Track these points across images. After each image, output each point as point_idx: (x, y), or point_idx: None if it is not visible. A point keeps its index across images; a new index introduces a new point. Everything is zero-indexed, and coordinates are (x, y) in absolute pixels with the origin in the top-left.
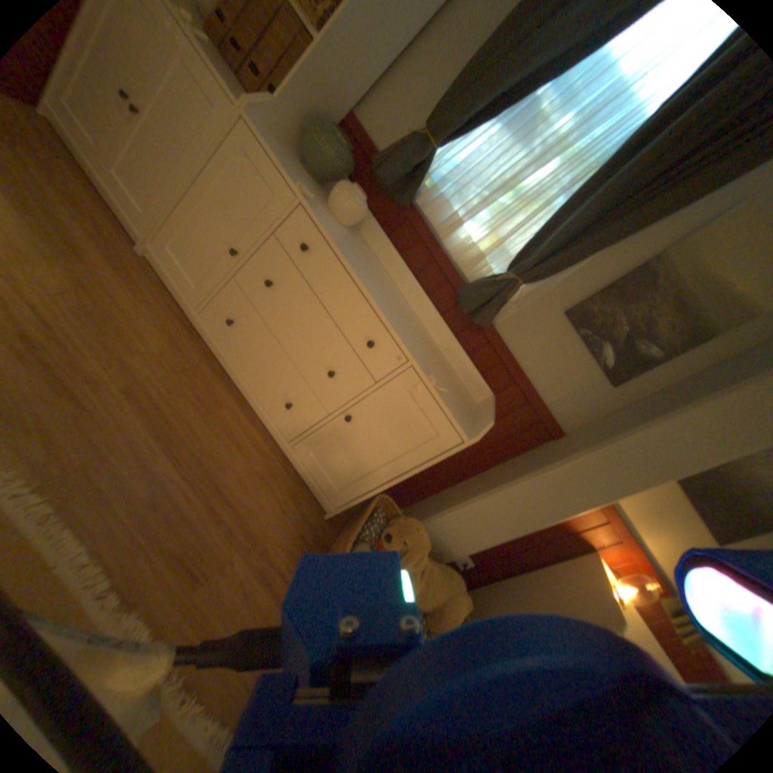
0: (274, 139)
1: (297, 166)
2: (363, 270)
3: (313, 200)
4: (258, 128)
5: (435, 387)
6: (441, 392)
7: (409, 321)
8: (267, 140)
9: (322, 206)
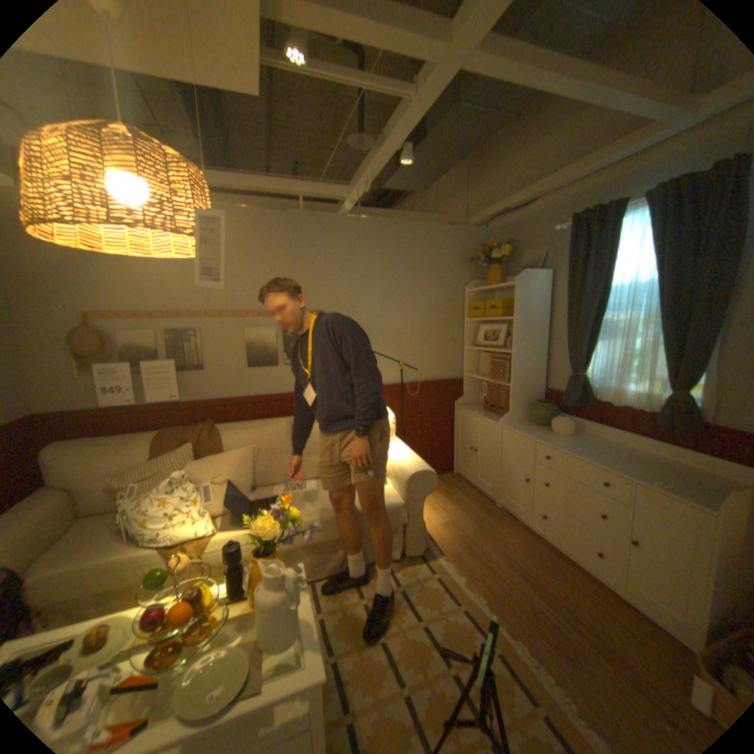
0: (518, 424)
1: (532, 426)
2: (582, 450)
3: (538, 436)
4: (508, 426)
5: (663, 488)
6: (667, 488)
7: (639, 460)
8: (513, 427)
9: (549, 435)
